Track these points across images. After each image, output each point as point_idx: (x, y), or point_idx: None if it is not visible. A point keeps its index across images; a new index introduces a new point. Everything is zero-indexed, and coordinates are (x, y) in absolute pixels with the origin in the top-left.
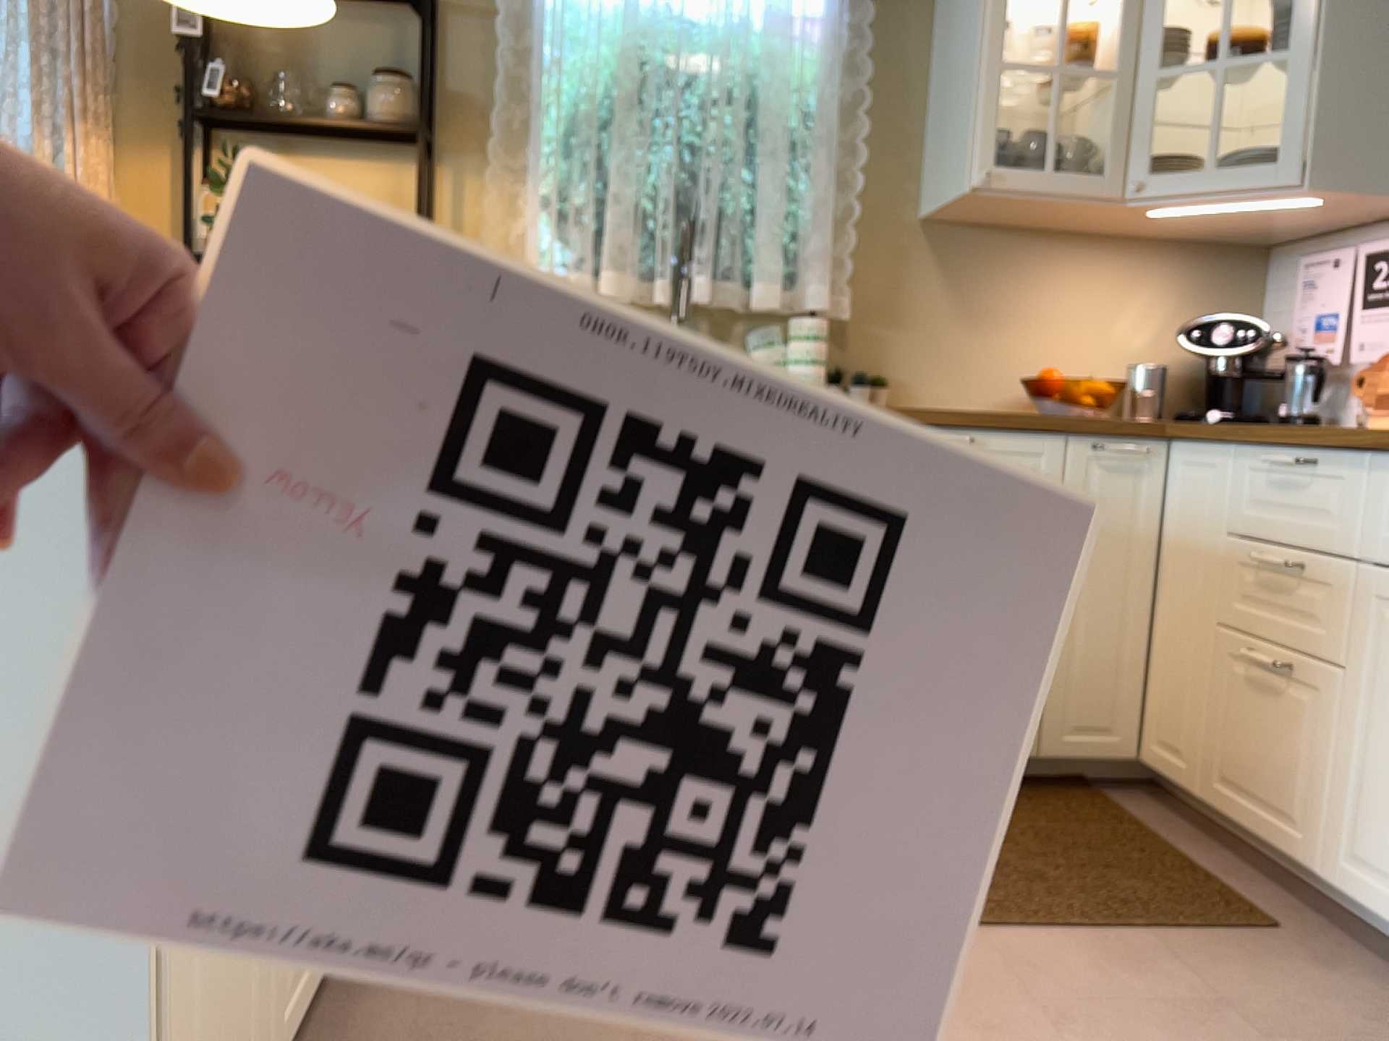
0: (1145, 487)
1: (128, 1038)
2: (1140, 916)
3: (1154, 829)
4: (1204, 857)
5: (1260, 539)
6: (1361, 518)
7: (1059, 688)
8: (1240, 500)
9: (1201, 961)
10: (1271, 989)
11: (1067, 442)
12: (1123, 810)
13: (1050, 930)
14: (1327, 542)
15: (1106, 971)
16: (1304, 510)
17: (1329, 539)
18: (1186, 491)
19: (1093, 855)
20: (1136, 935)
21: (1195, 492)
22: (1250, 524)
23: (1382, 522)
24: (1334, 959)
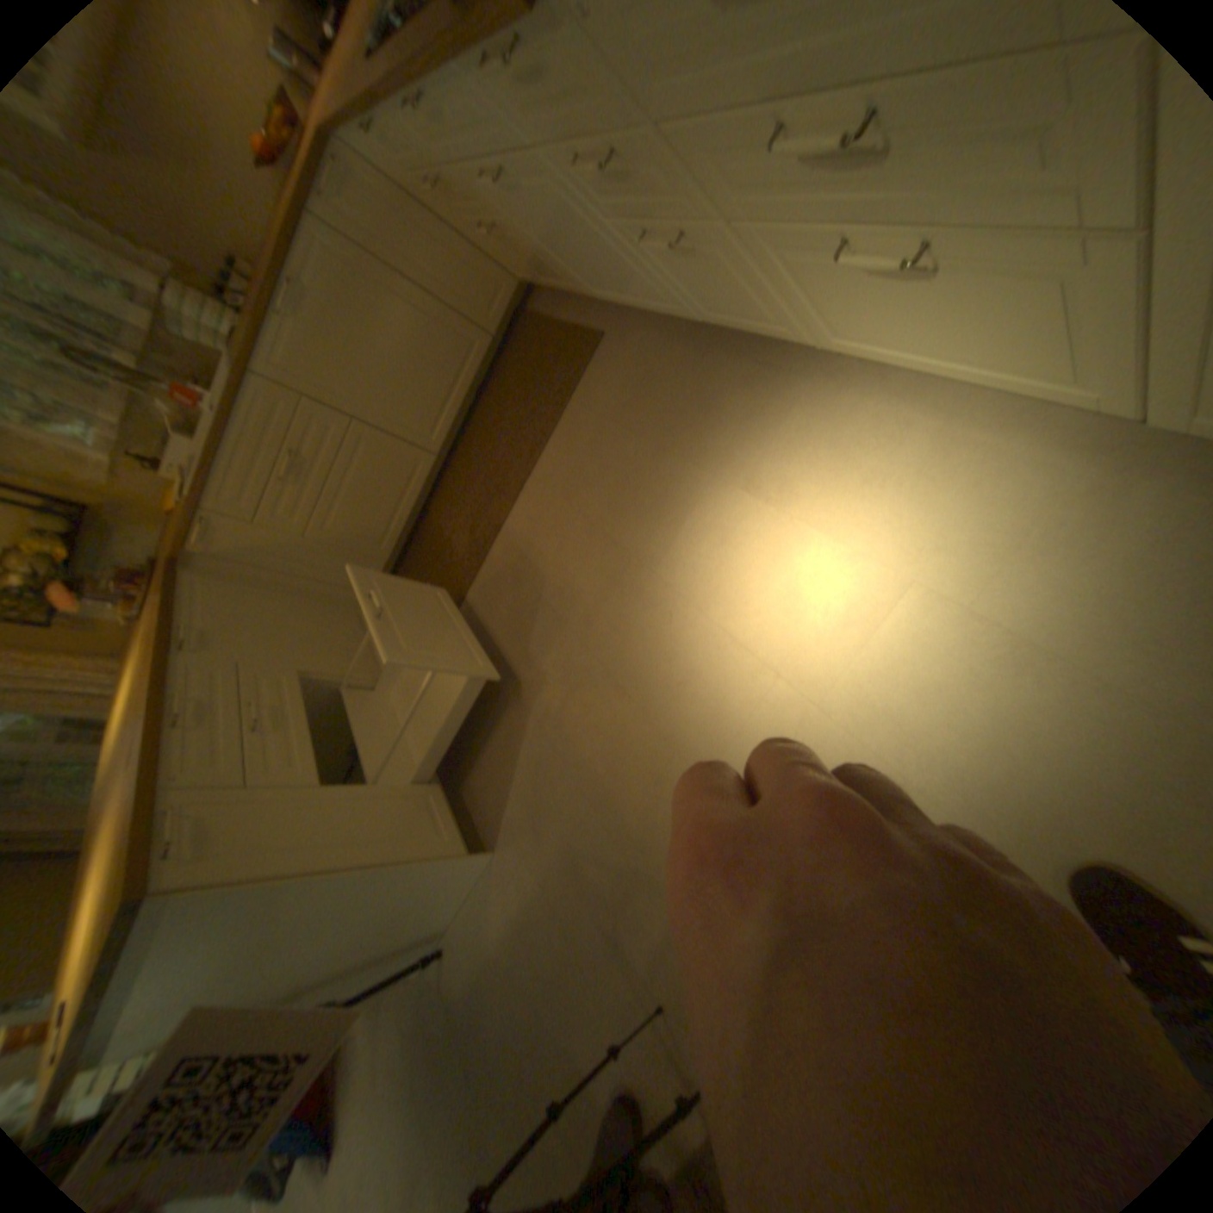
0: (360, 172)
1: (383, 862)
2: (565, 389)
3: (550, 310)
4: (570, 308)
5: (414, 166)
6: (415, 139)
7: (463, 304)
8: (385, 149)
9: (589, 391)
10: (611, 377)
11: (309, 211)
12: (537, 313)
13: (547, 439)
14: (425, 157)
15: (568, 440)
16: (401, 143)
17: (423, 154)
18: (371, 154)
19: (541, 366)
20: (568, 402)
21: (373, 153)
22: (403, 160)
23: (420, 137)
24: (623, 324)
